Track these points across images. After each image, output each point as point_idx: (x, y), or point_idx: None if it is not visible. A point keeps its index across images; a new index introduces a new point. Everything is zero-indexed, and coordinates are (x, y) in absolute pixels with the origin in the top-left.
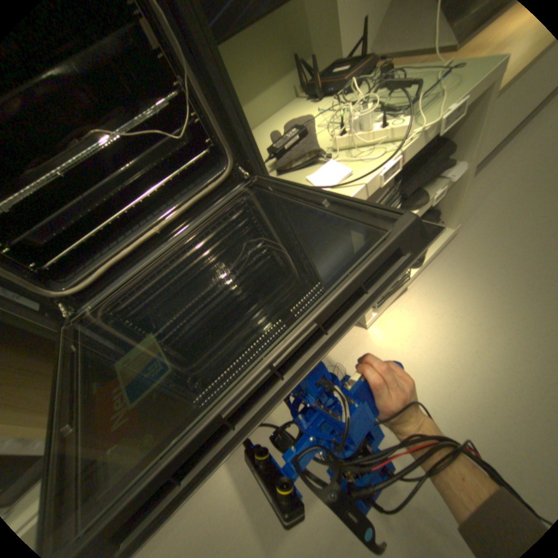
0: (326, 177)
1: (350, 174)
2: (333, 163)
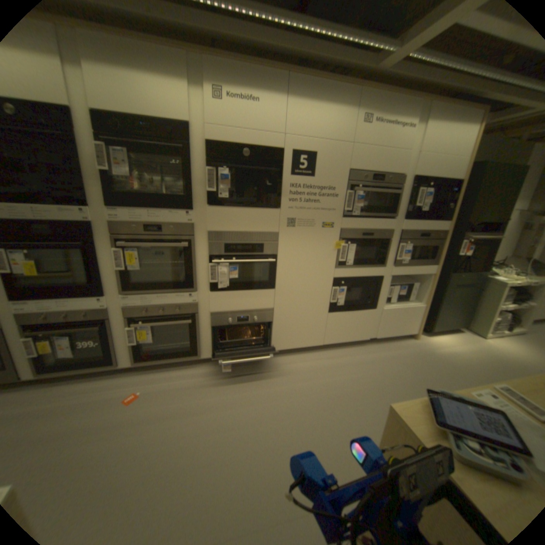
0: (500, 279)
1: (507, 281)
2: (501, 278)
